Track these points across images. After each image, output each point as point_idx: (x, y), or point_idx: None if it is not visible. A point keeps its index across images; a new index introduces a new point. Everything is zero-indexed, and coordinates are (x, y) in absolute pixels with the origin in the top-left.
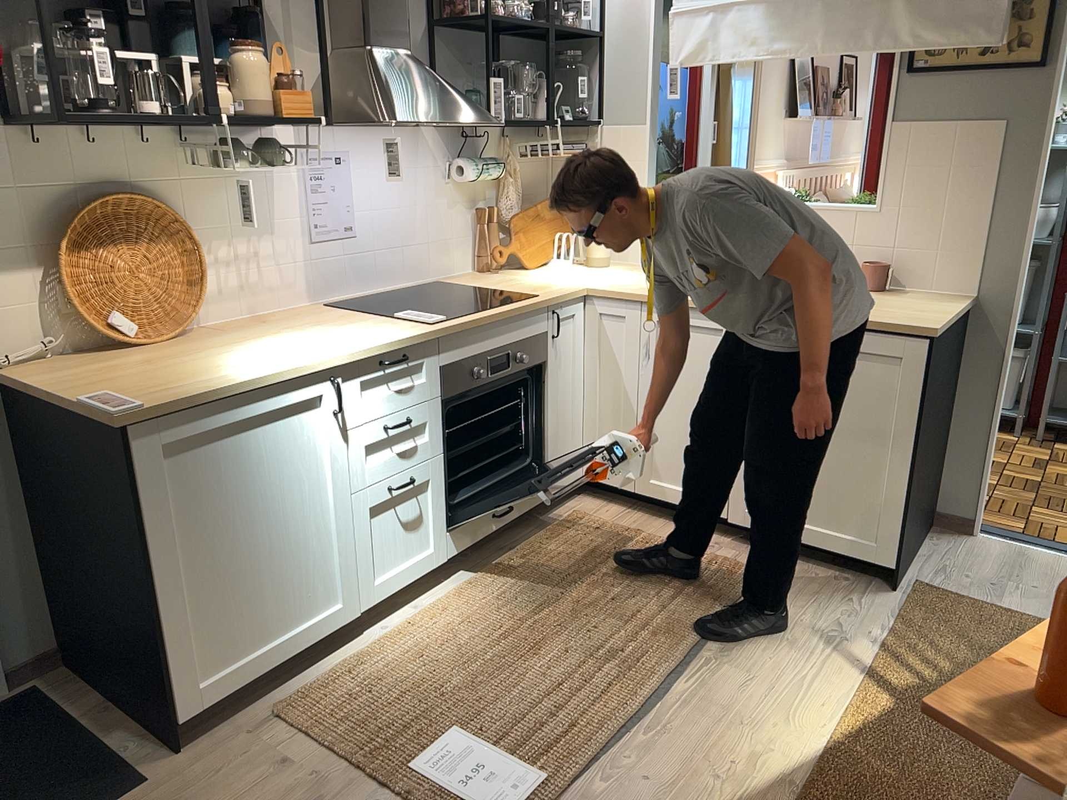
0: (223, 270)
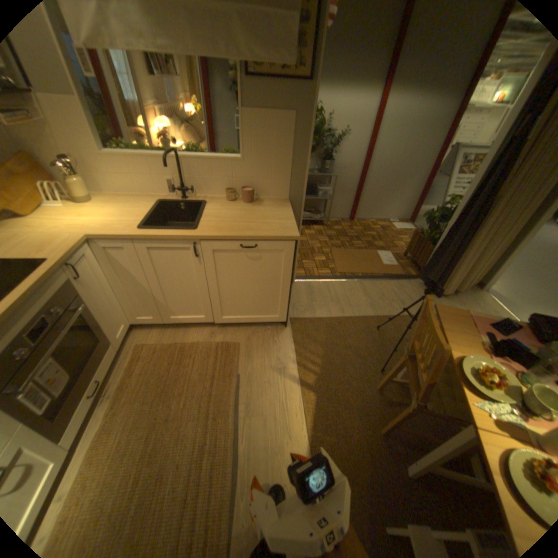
0: None
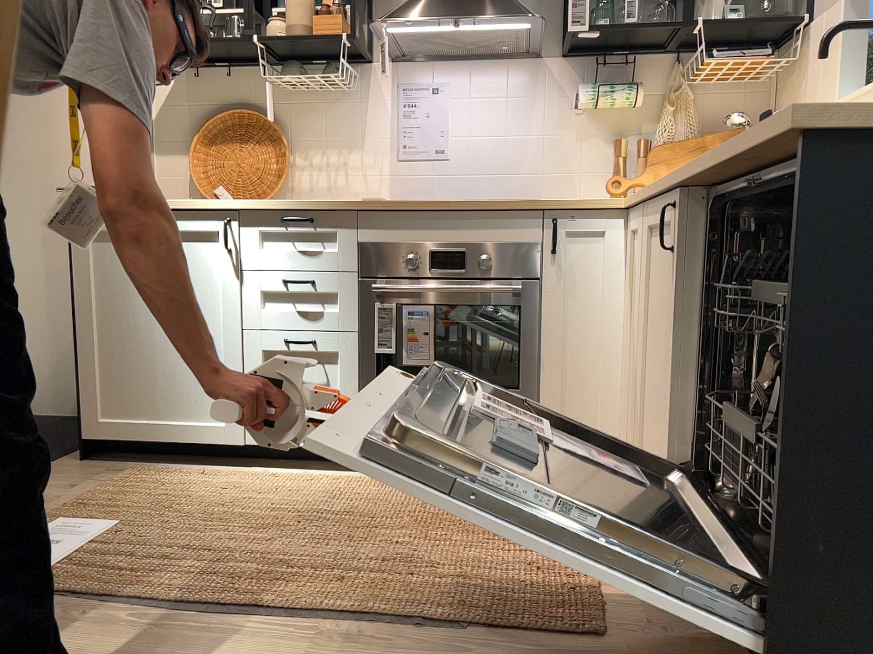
0: (314, 172)
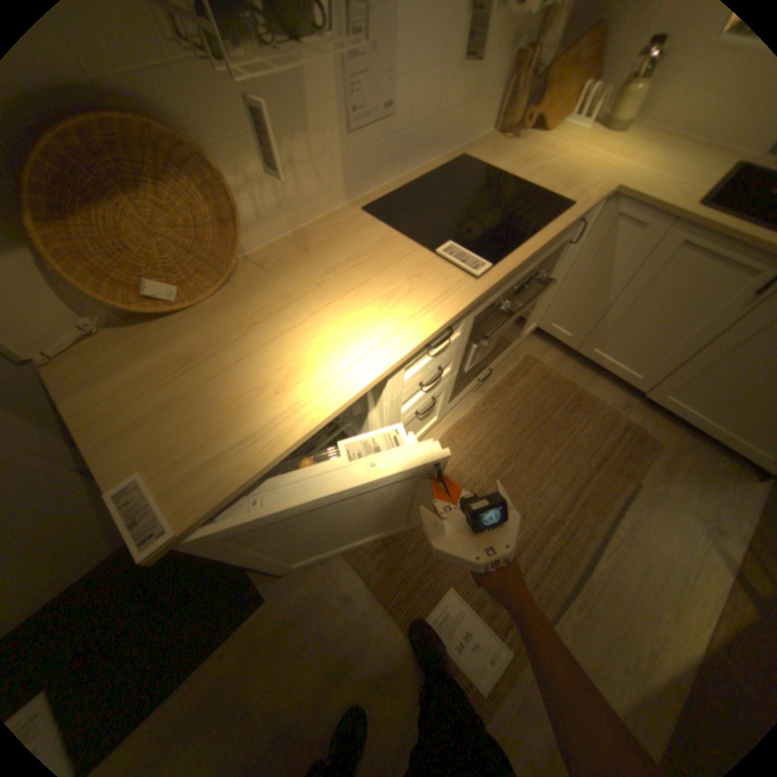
0: (257, 186)
